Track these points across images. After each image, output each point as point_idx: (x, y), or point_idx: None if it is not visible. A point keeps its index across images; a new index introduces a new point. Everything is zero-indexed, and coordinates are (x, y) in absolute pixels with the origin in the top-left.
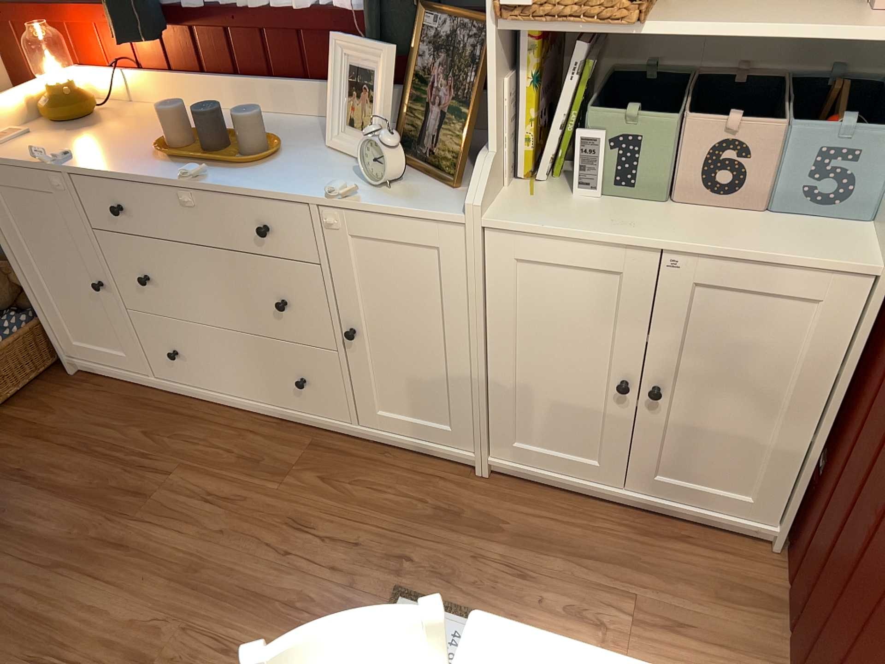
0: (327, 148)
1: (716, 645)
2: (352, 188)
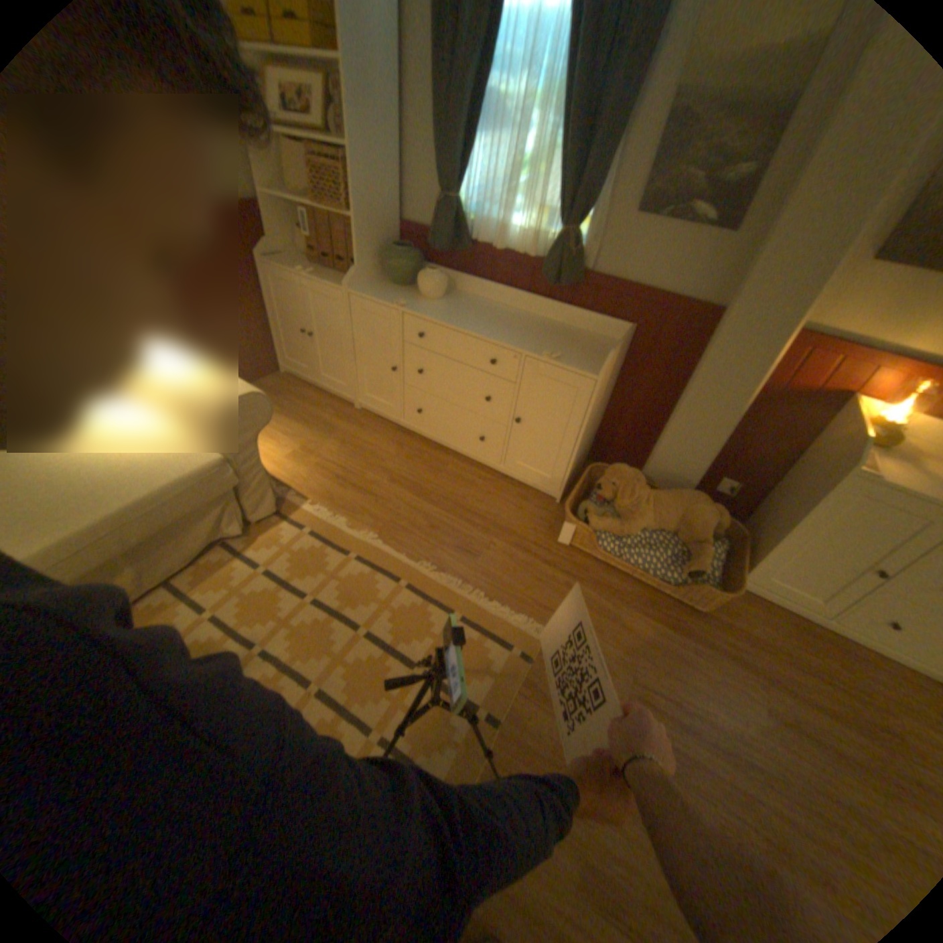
0: None
1: None
2: None
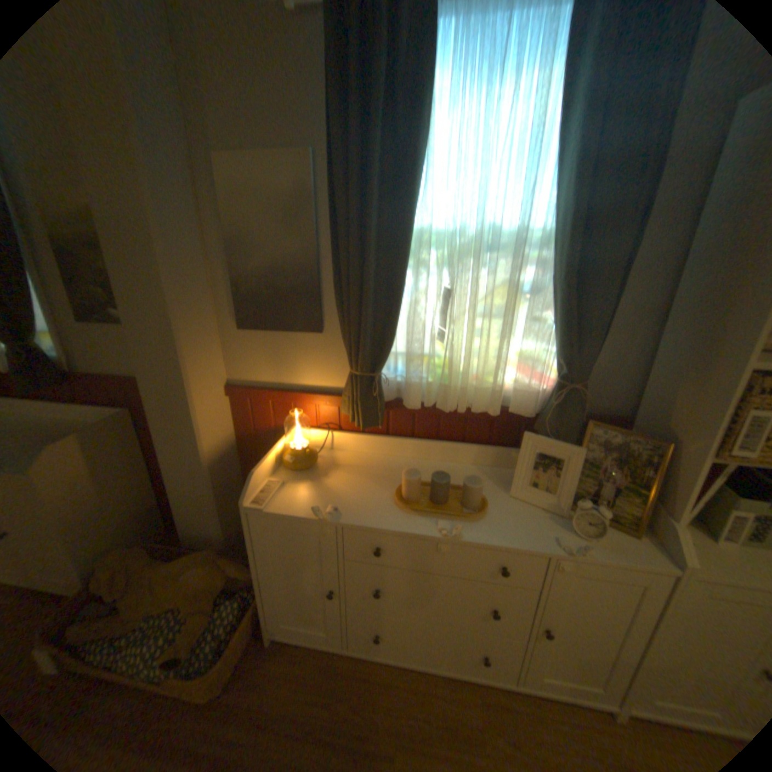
0: (511, 499)
1: None
2: (592, 553)
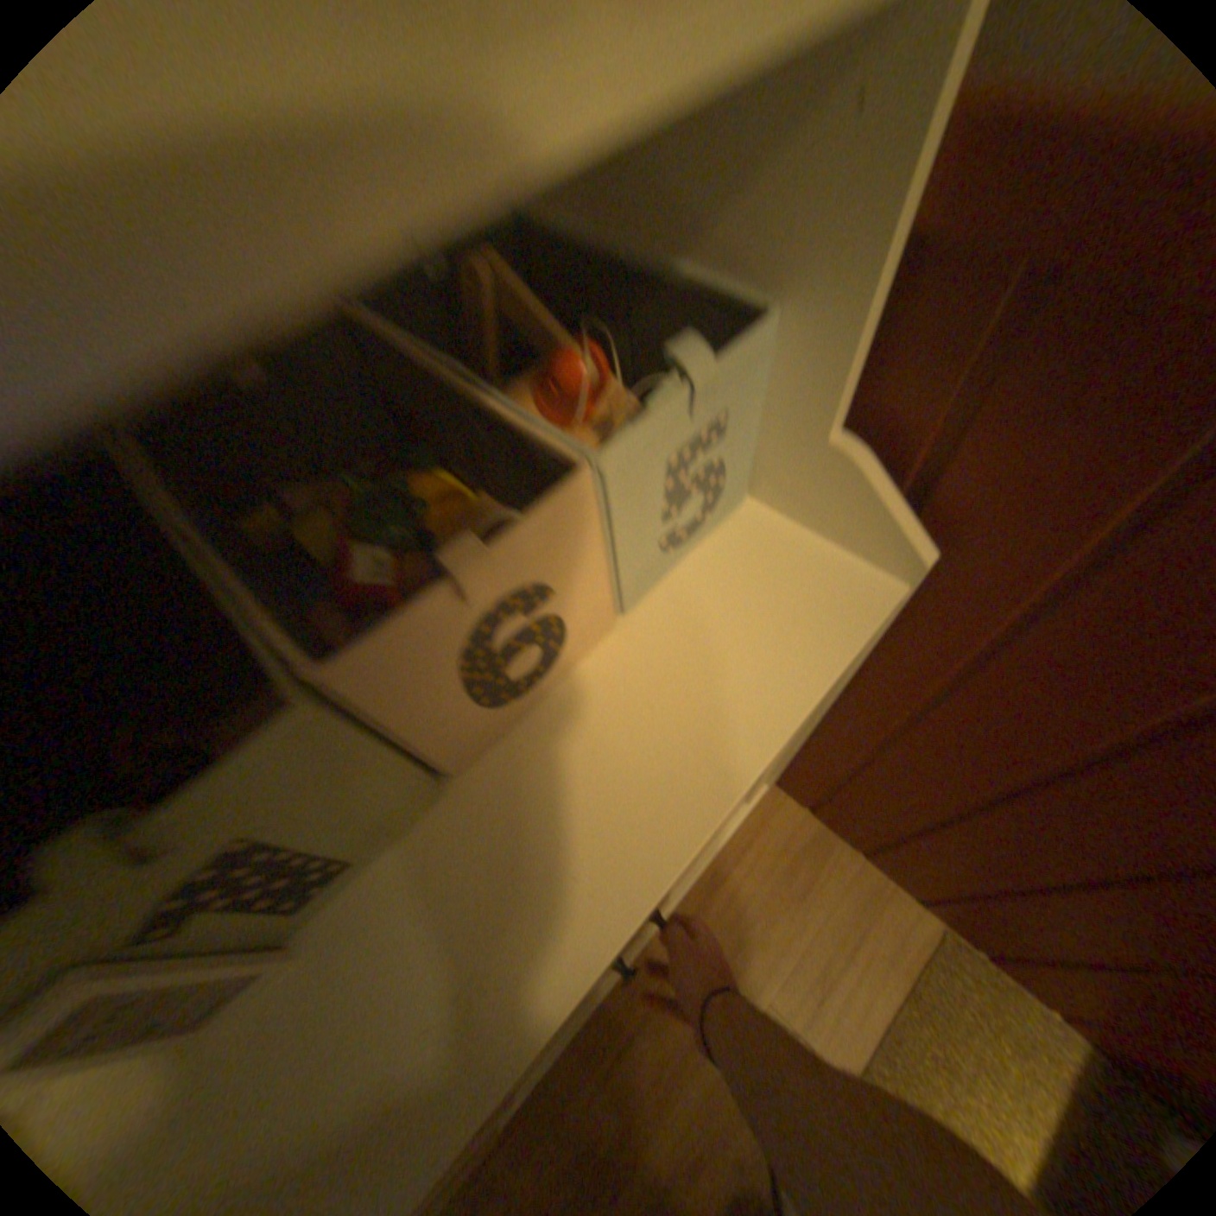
0: None
1: (856, 955)
2: None
